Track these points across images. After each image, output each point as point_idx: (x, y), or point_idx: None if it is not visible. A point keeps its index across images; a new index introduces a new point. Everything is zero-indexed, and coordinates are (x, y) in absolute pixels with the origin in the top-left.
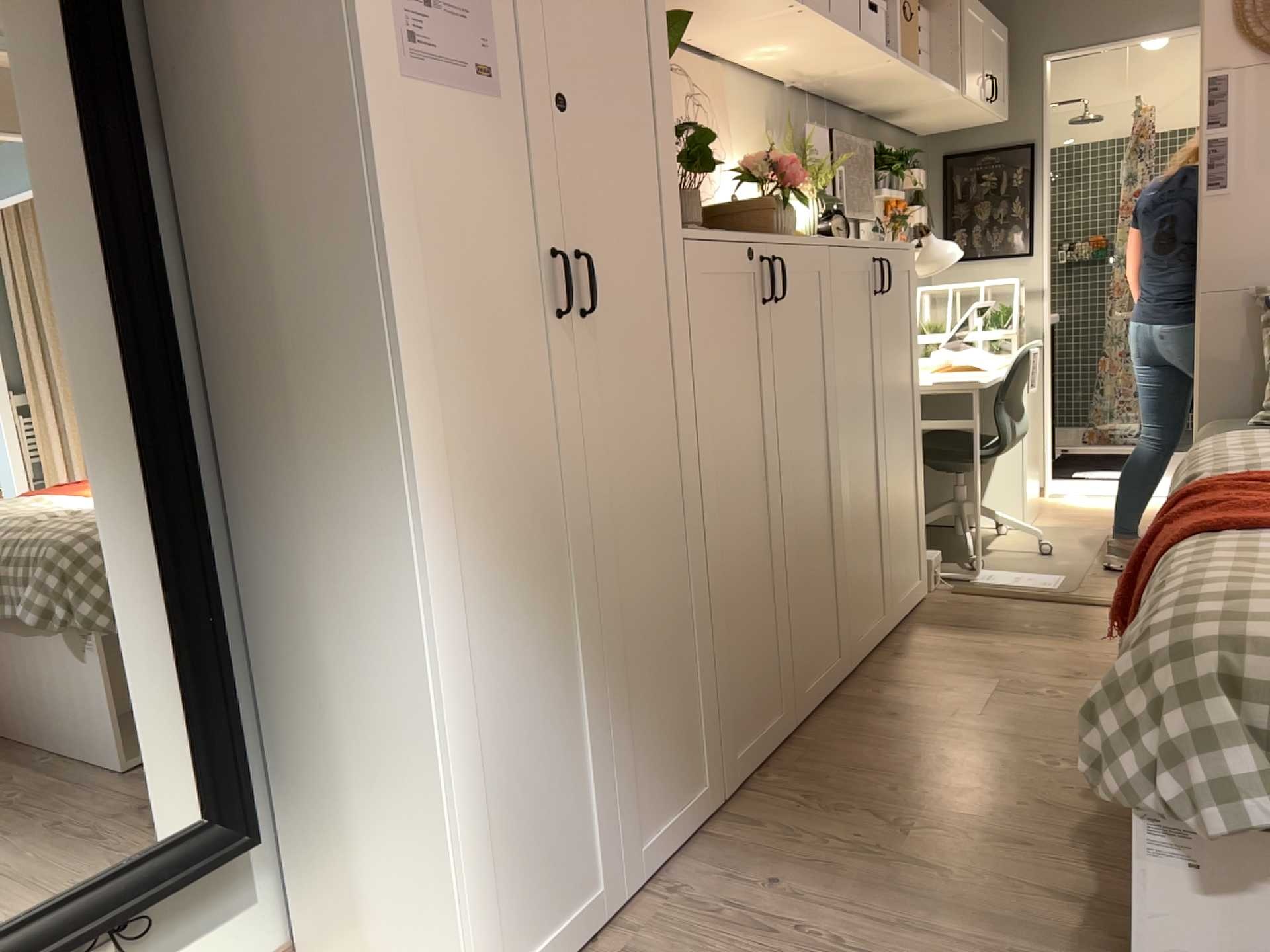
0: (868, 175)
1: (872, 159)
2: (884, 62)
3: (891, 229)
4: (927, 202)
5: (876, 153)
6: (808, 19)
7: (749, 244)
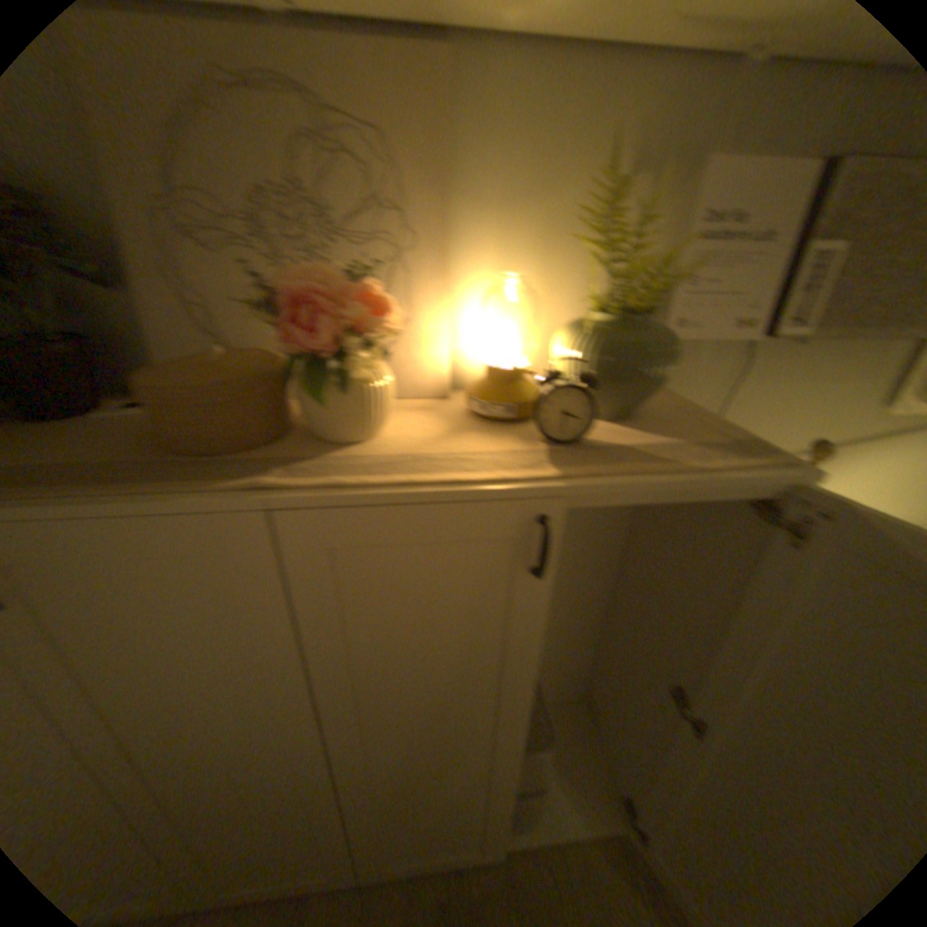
0: None
1: None
2: None
3: None
4: None
5: None
6: None
7: None
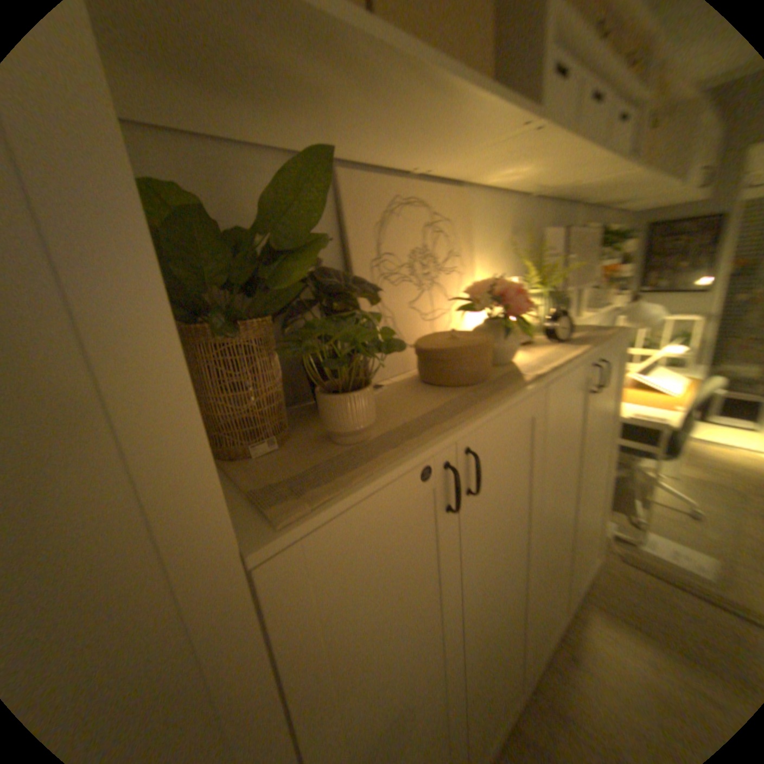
0: (595, 250)
1: (599, 236)
2: (628, 168)
3: (607, 285)
4: (633, 254)
5: (603, 231)
6: (552, 133)
7: (424, 464)
